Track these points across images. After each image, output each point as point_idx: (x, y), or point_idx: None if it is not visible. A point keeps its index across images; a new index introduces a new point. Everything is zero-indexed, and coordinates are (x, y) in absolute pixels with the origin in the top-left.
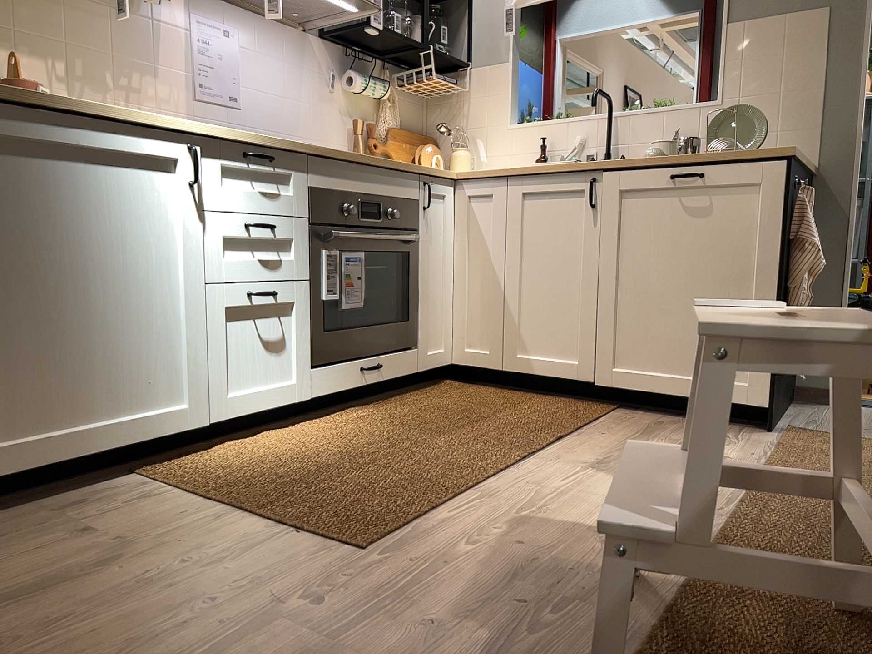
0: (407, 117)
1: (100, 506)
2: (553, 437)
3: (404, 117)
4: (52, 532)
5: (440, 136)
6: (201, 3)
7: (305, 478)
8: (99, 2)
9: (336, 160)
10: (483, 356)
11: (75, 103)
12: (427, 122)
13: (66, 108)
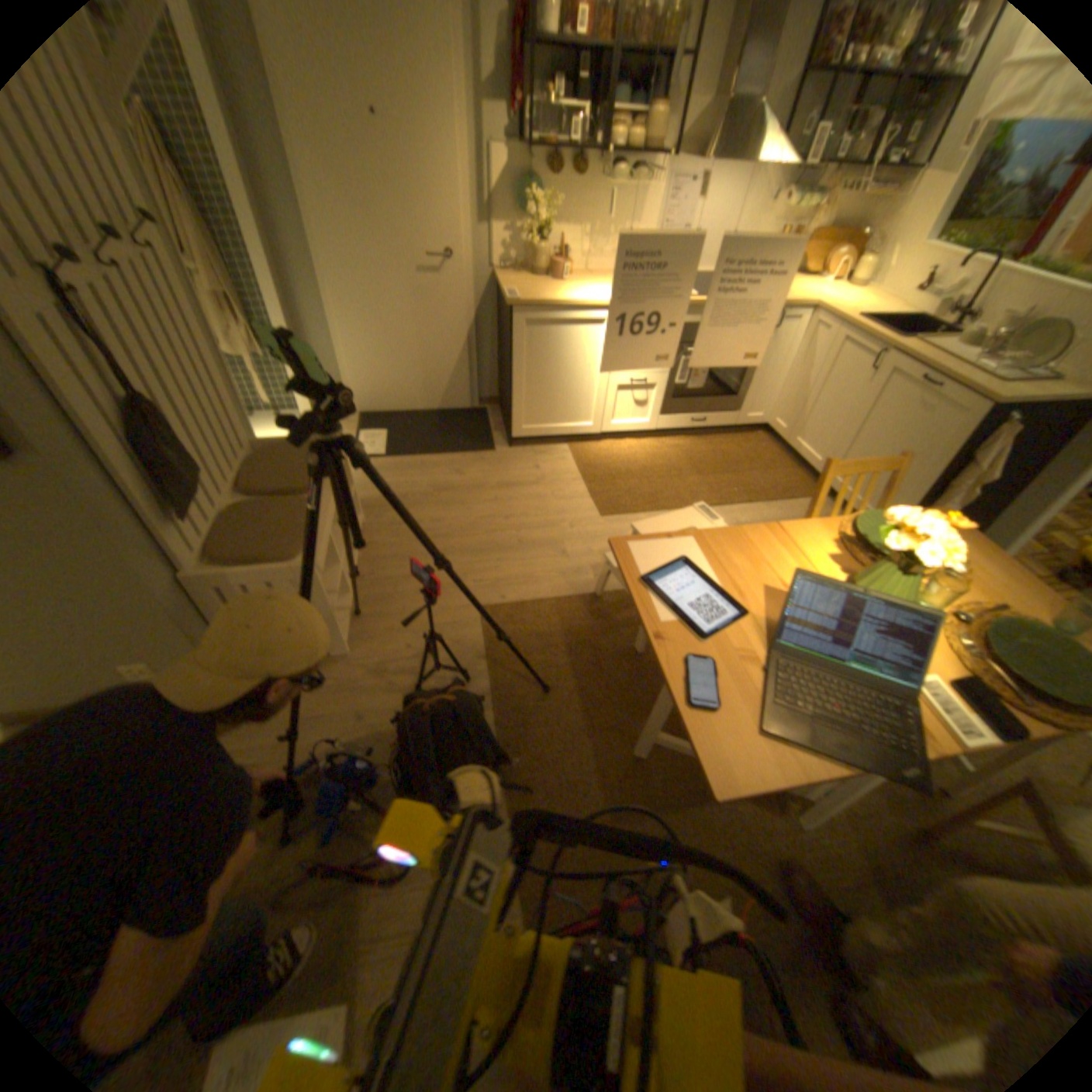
0: (849, 210)
1: (547, 458)
2: (746, 501)
3: (846, 210)
4: (529, 464)
5: (874, 228)
6: (680, 158)
7: (615, 476)
8: (613, 179)
9: (706, 306)
10: (782, 429)
11: (562, 299)
12: (872, 211)
13: (558, 303)
